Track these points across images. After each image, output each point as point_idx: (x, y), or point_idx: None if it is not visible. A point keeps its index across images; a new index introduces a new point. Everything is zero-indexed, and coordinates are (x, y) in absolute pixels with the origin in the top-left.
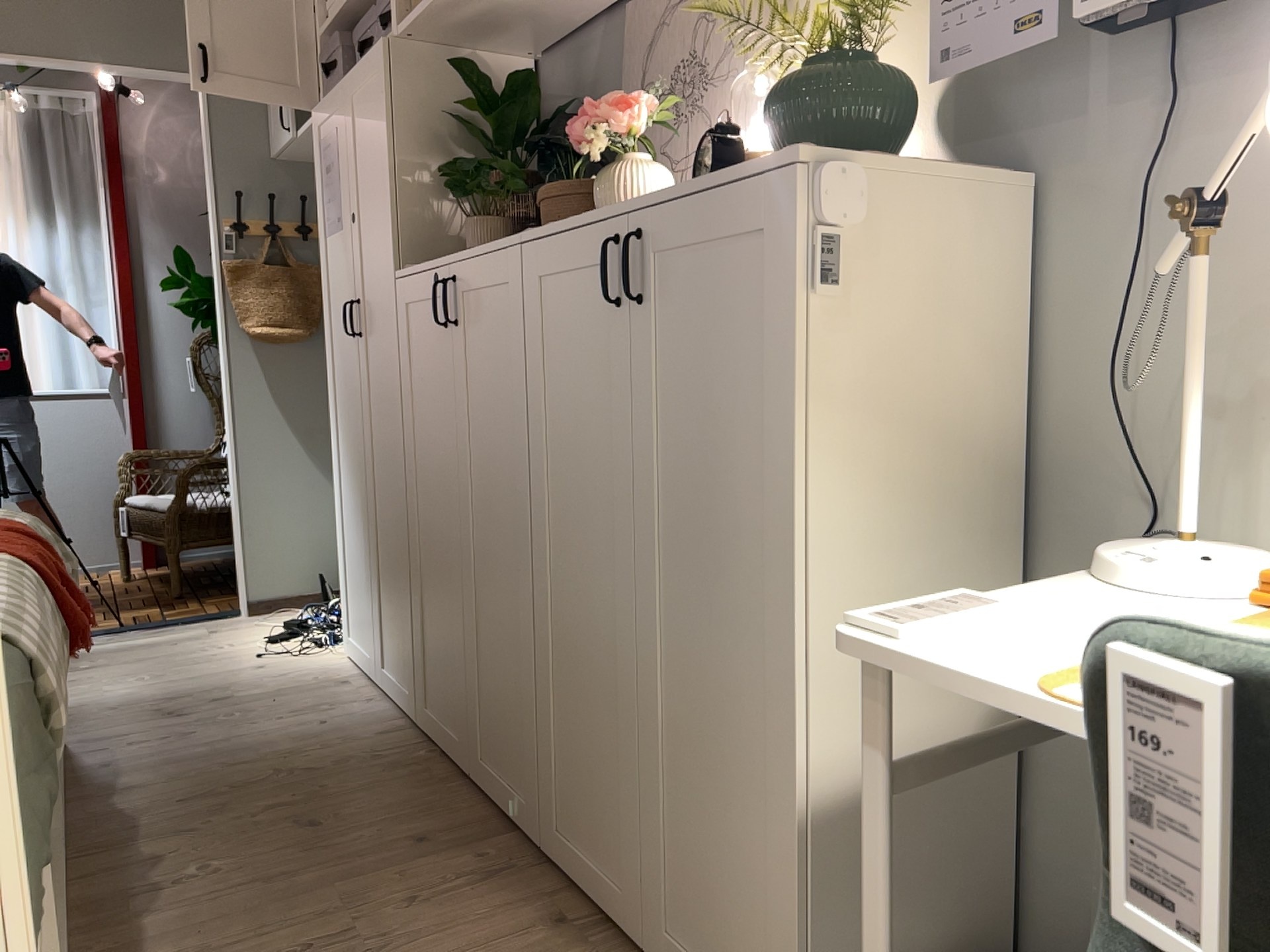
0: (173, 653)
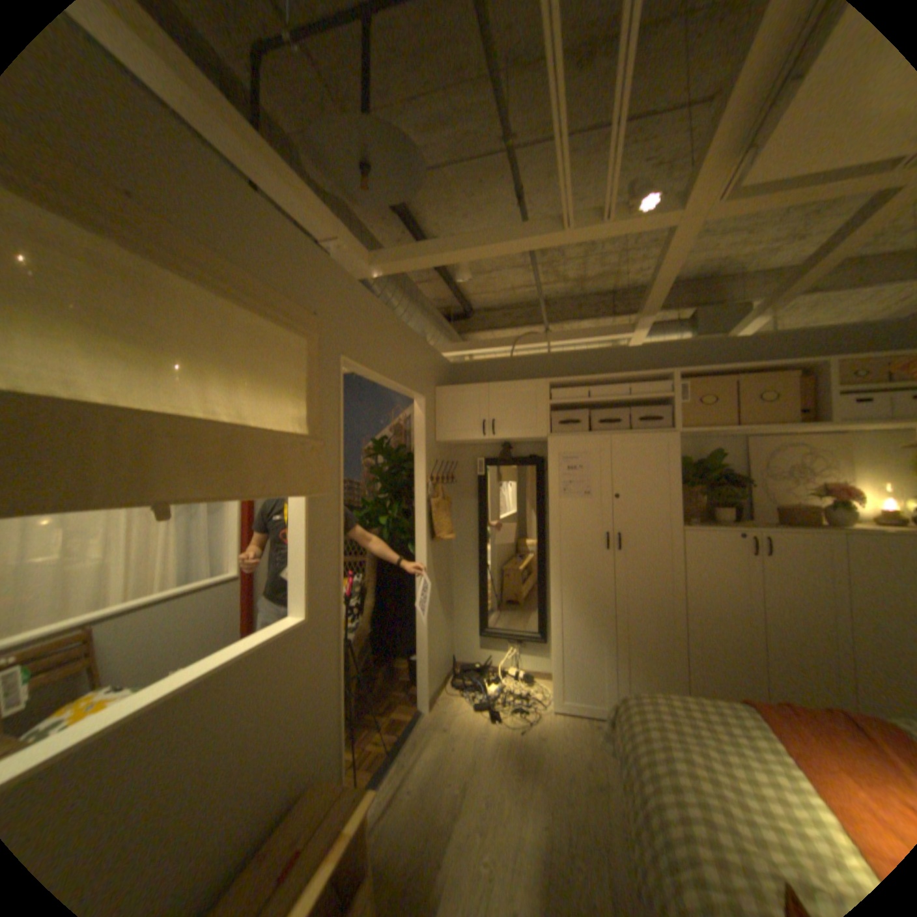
0: (472, 758)
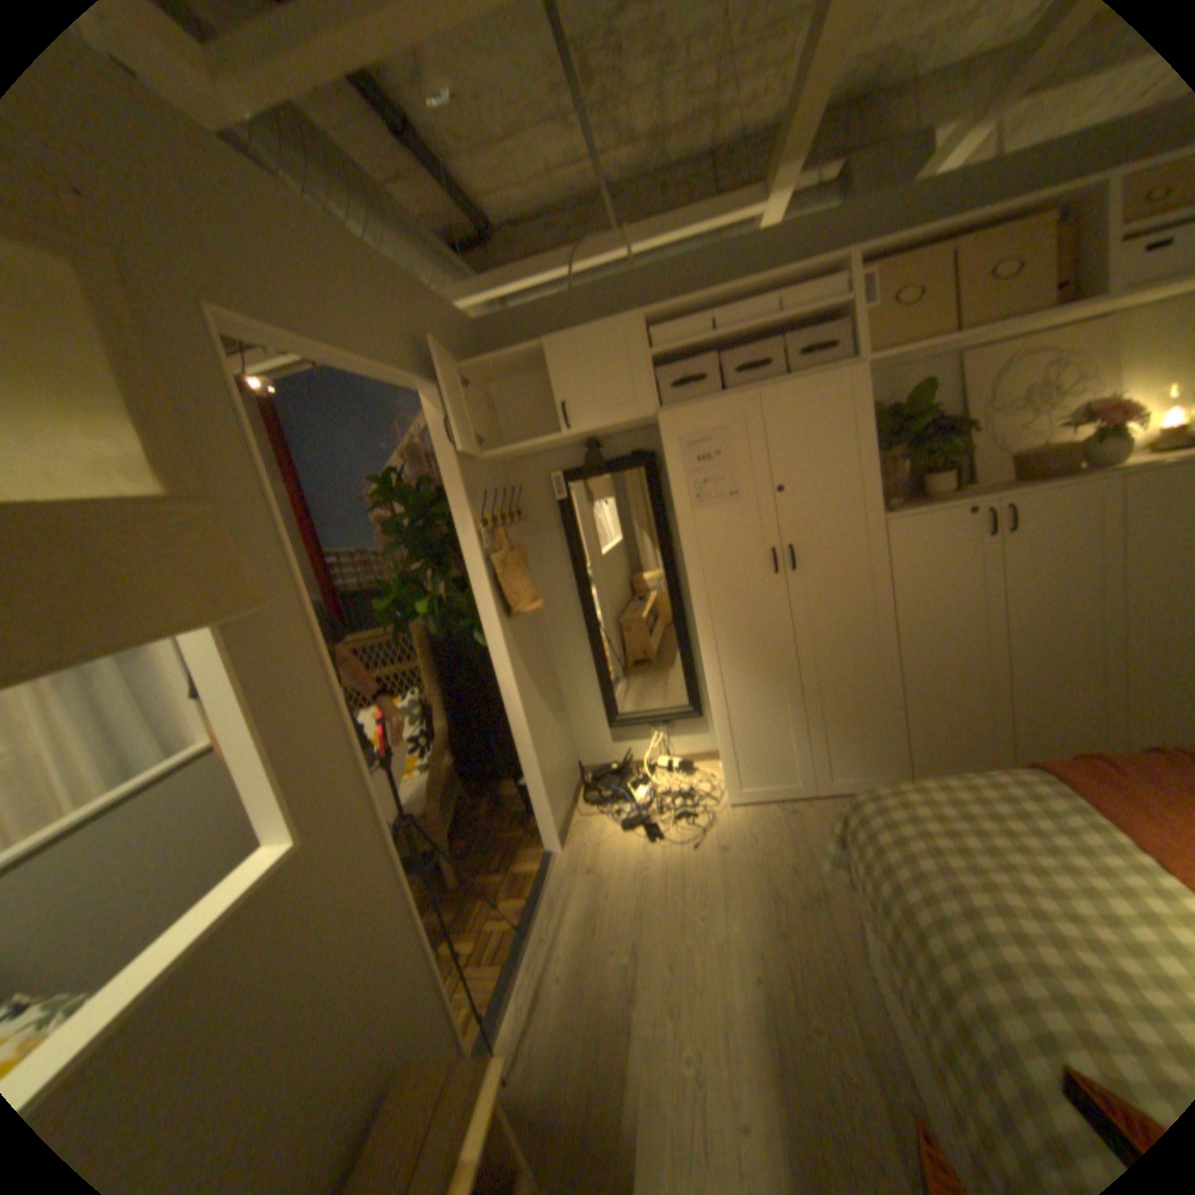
0: (634, 898)
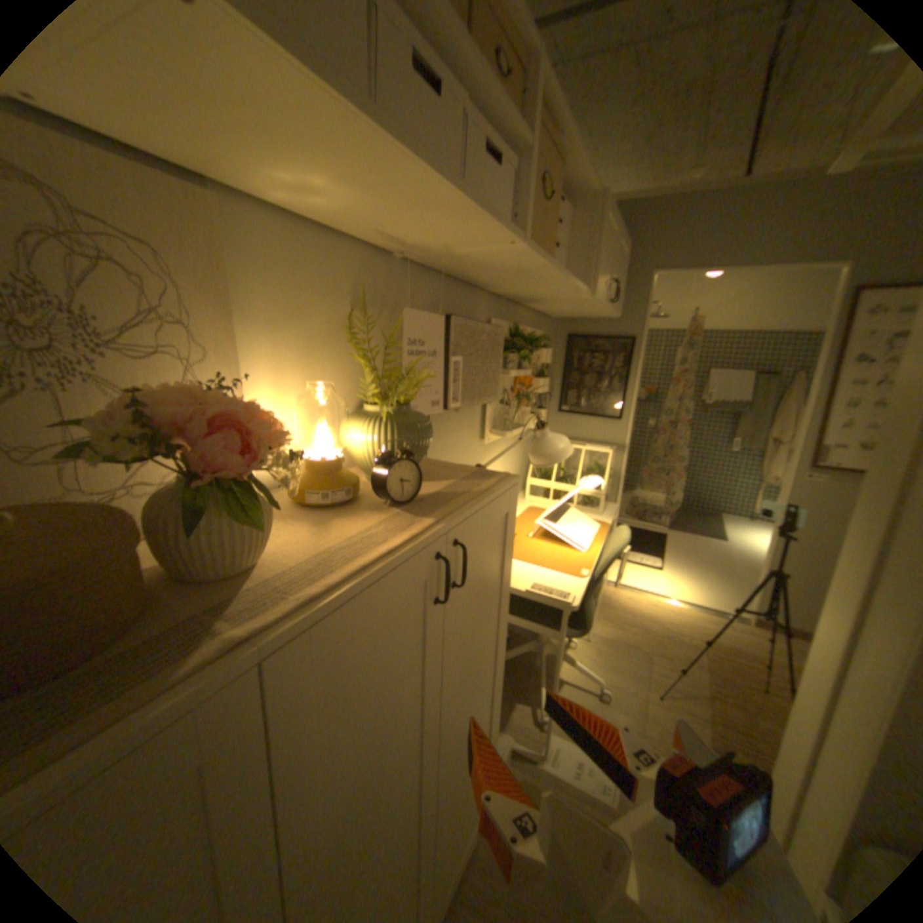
0: None
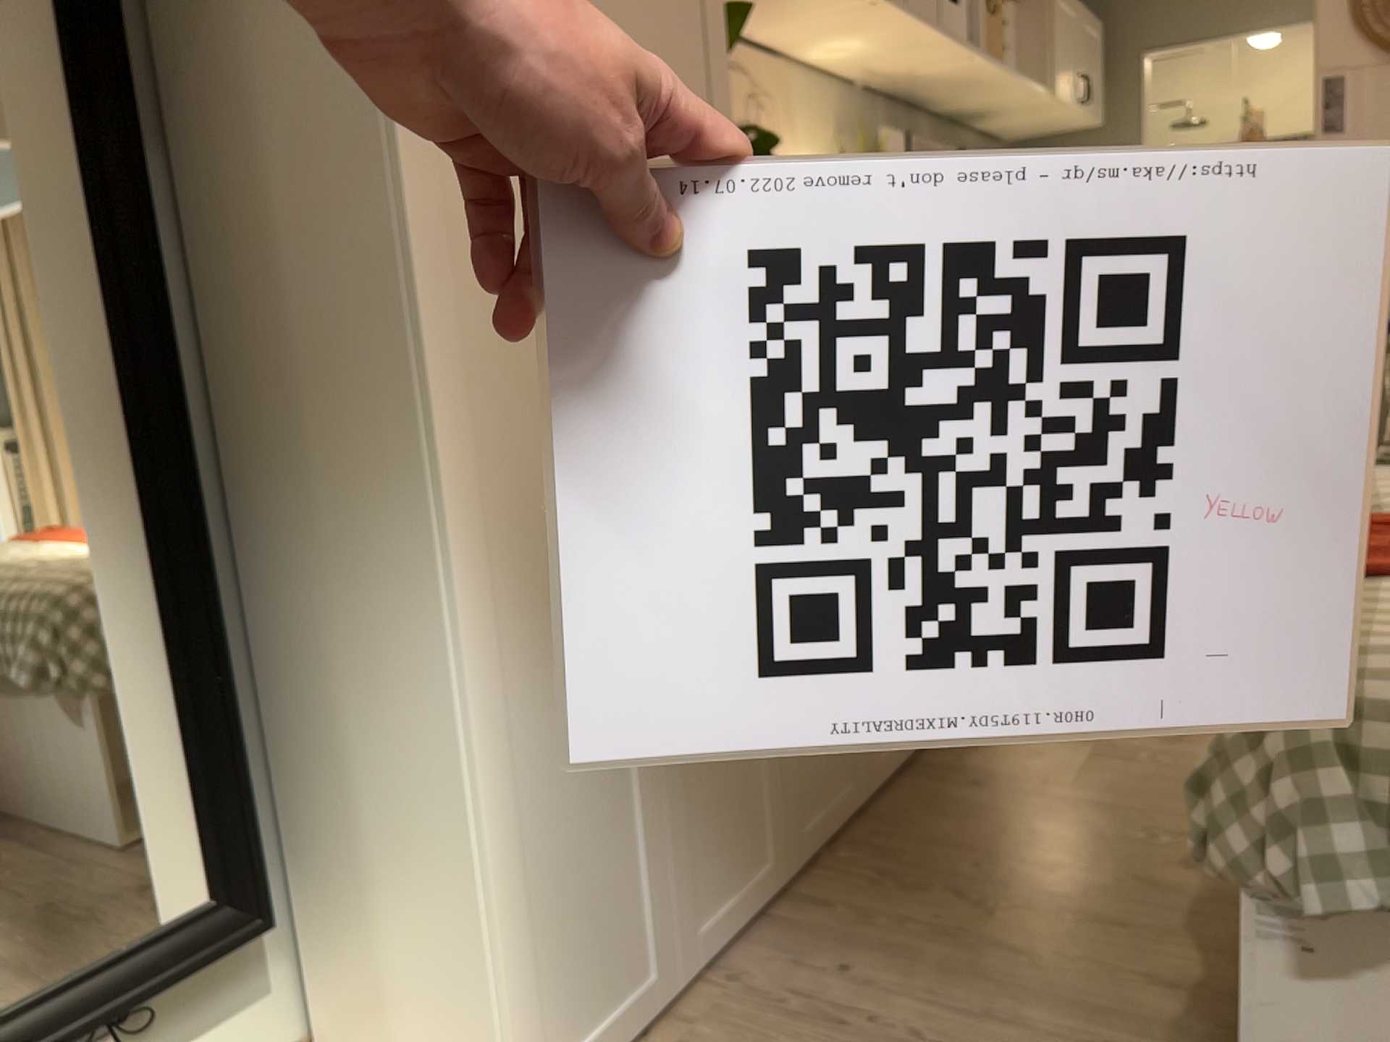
0: None
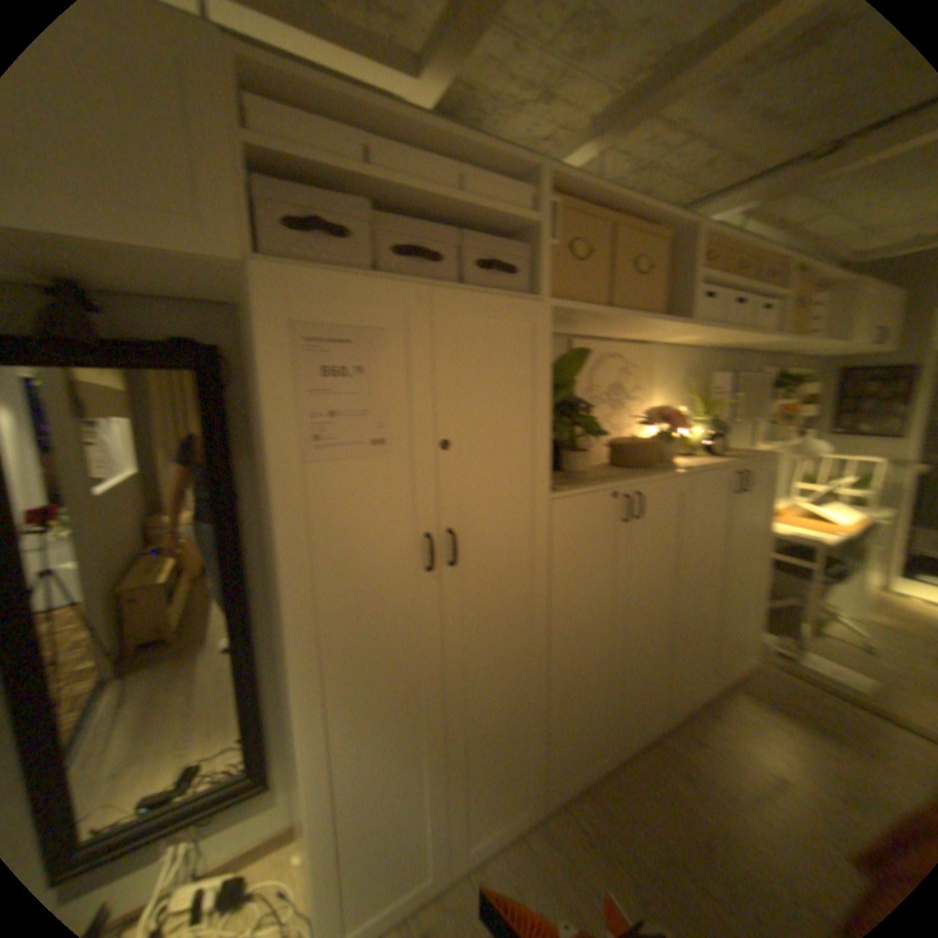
0: None
